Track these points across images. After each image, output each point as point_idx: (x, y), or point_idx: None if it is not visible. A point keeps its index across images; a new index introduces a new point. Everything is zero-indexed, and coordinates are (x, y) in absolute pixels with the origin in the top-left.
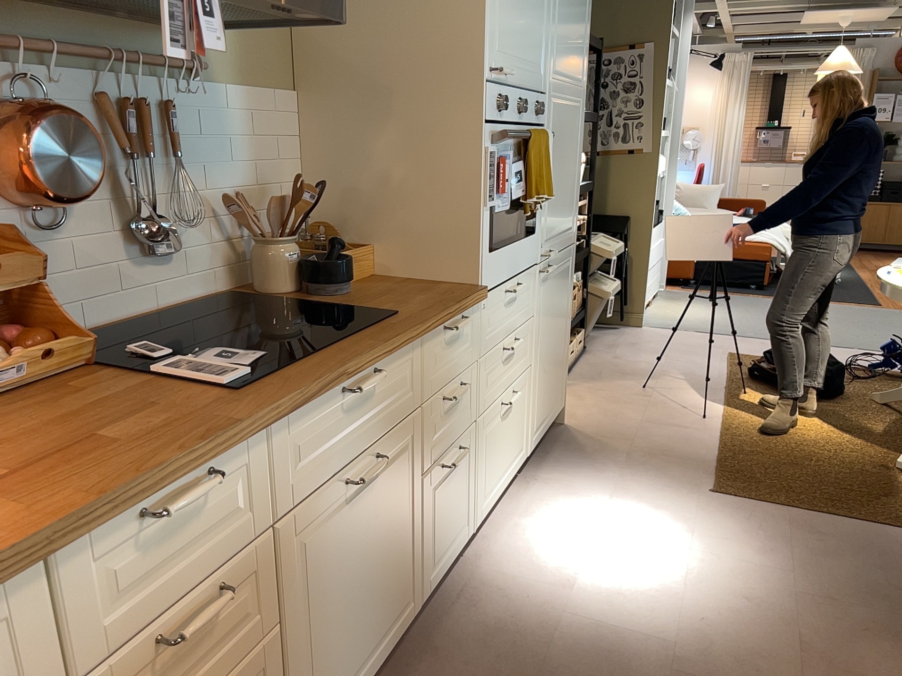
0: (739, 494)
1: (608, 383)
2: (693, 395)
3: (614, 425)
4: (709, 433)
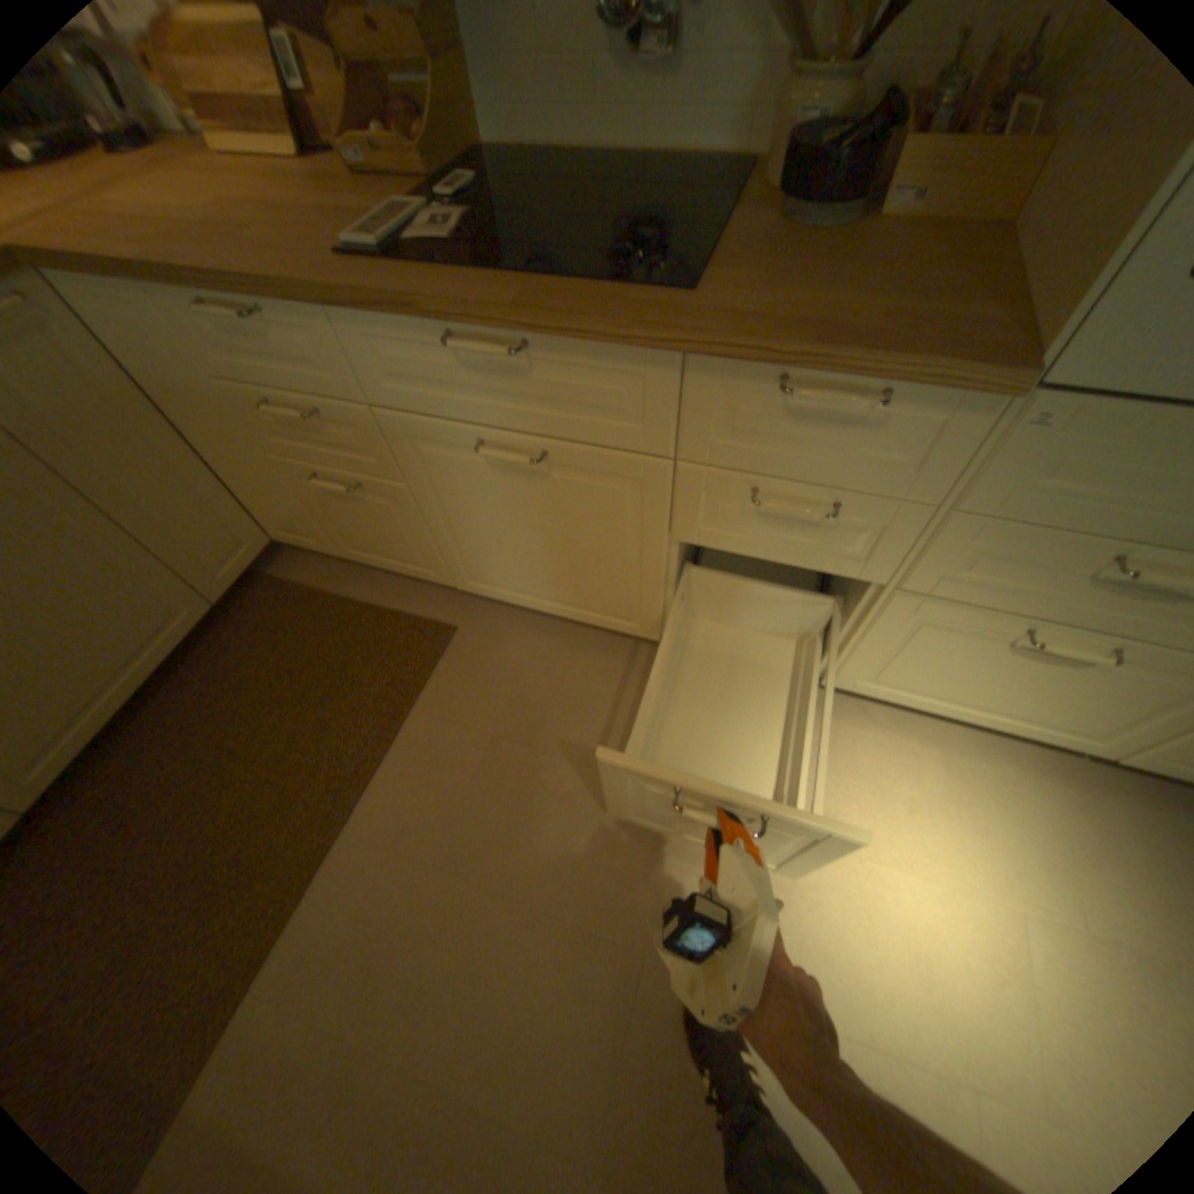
0: None
1: None
2: None
3: None
4: None
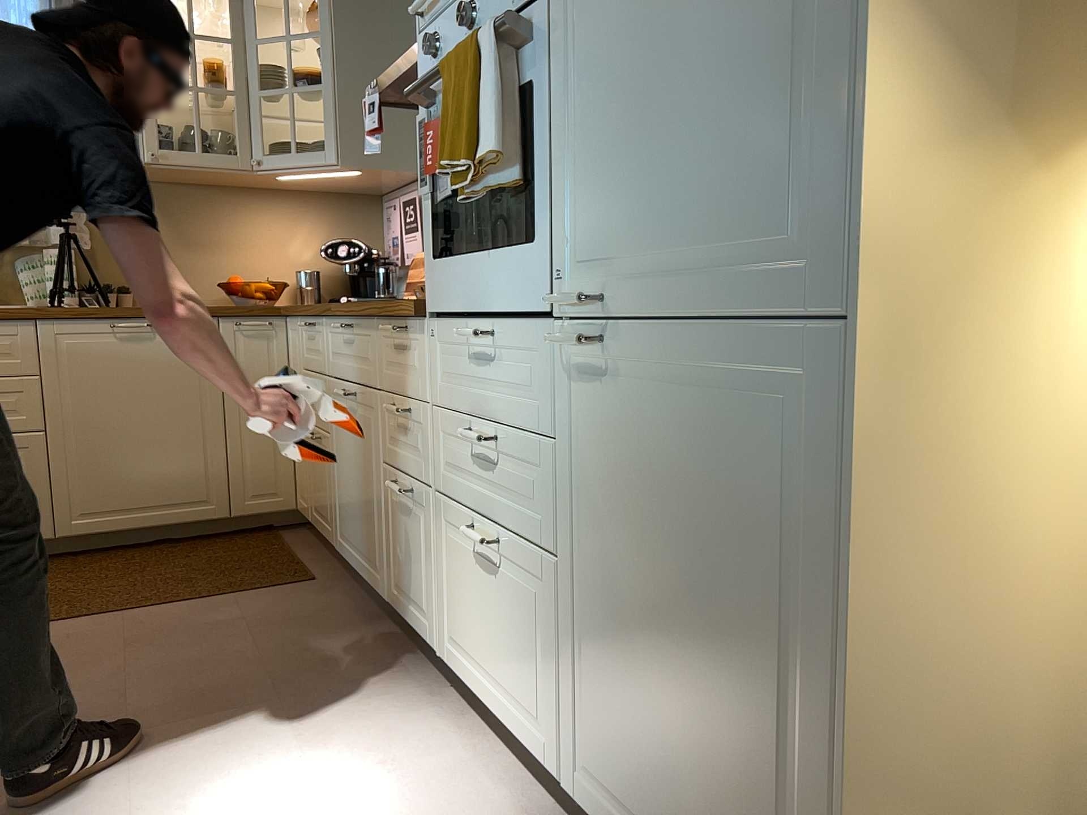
0: None
1: None
2: None
3: None
4: None
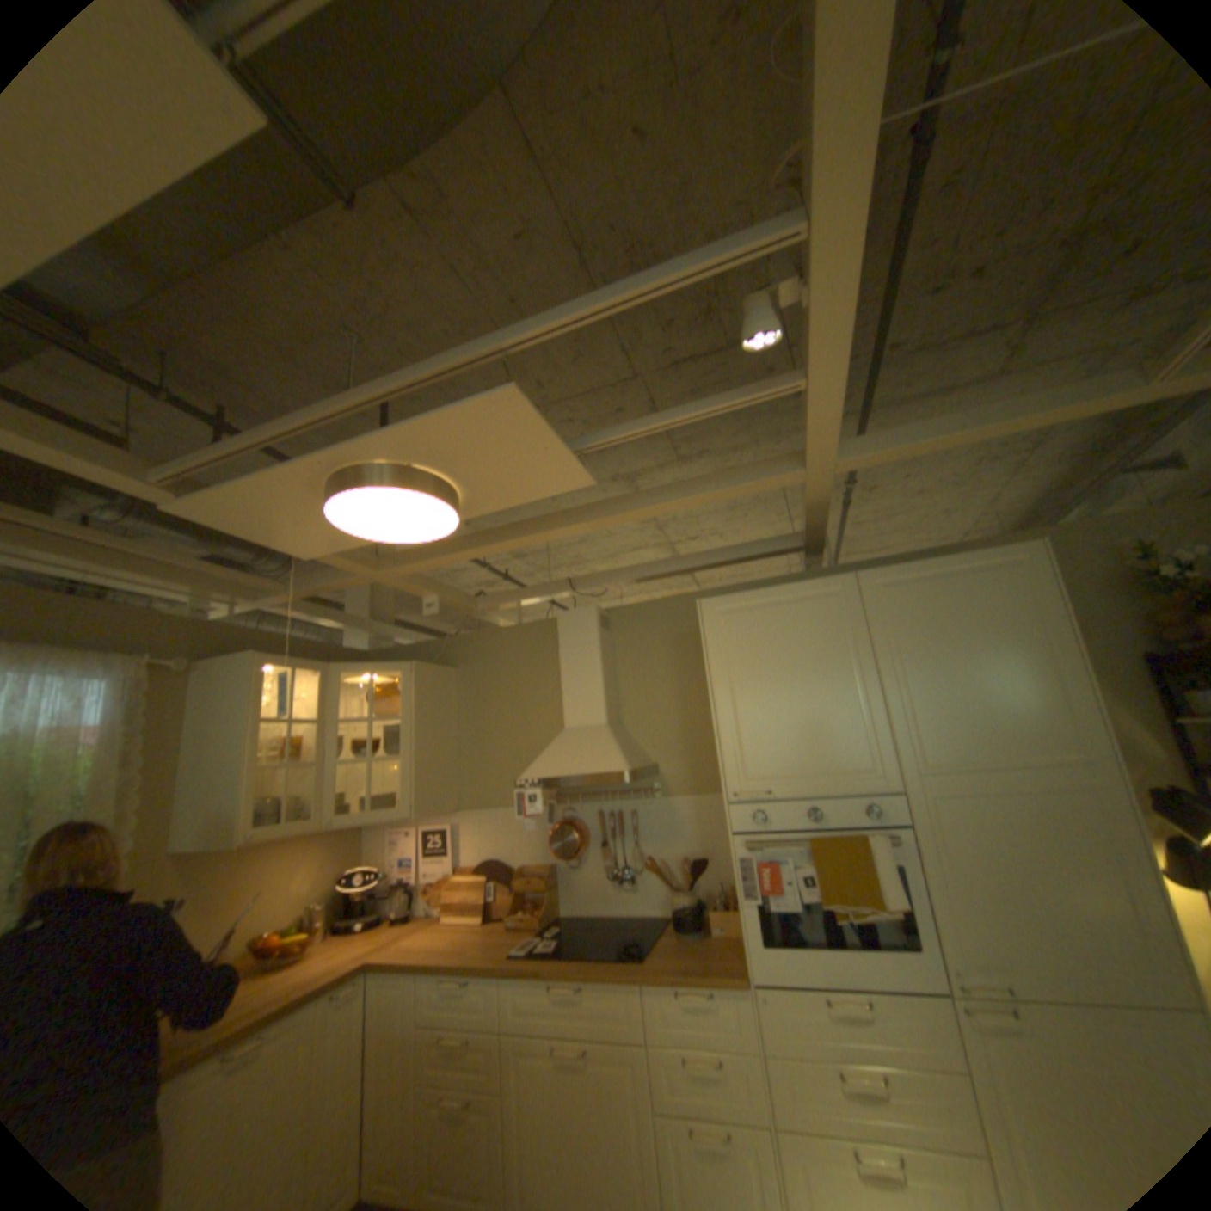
0: None
1: None
2: None
3: None
4: None
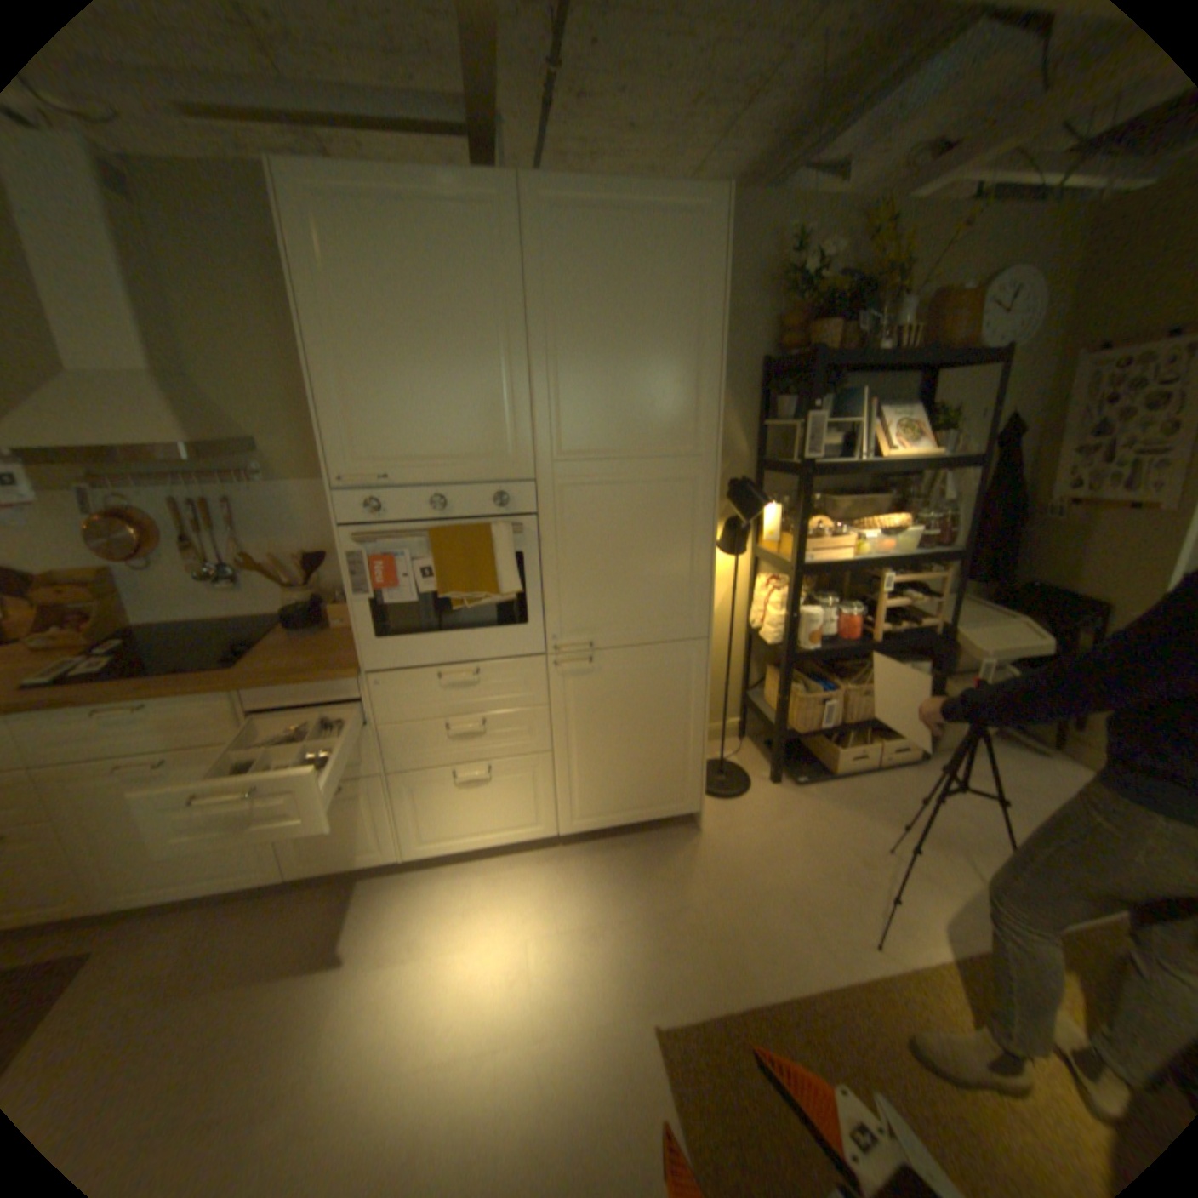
0: (674, 1073)
1: (854, 820)
2: (941, 914)
3: (743, 870)
4: (837, 976)
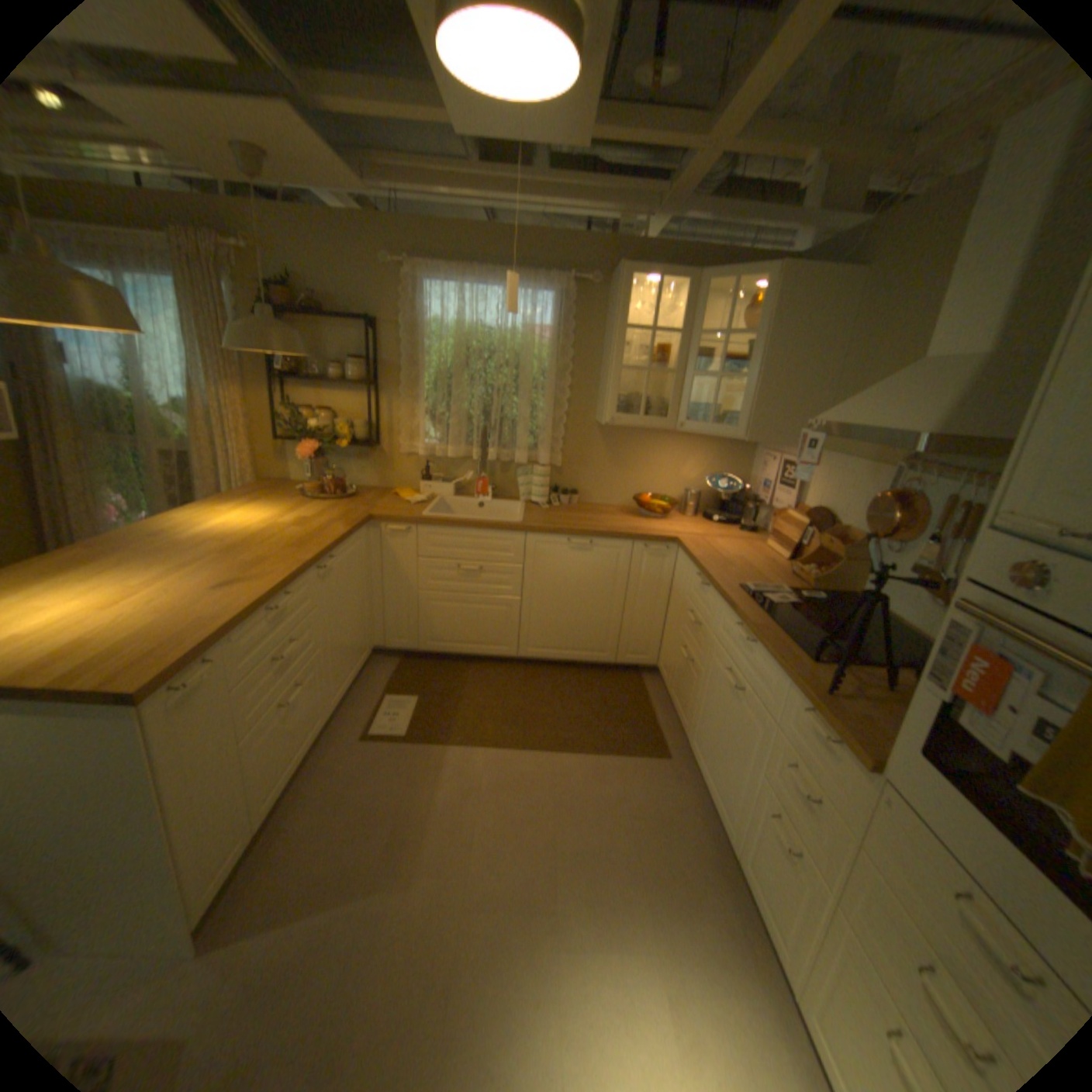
0: None
1: None
2: None
3: None
4: None
